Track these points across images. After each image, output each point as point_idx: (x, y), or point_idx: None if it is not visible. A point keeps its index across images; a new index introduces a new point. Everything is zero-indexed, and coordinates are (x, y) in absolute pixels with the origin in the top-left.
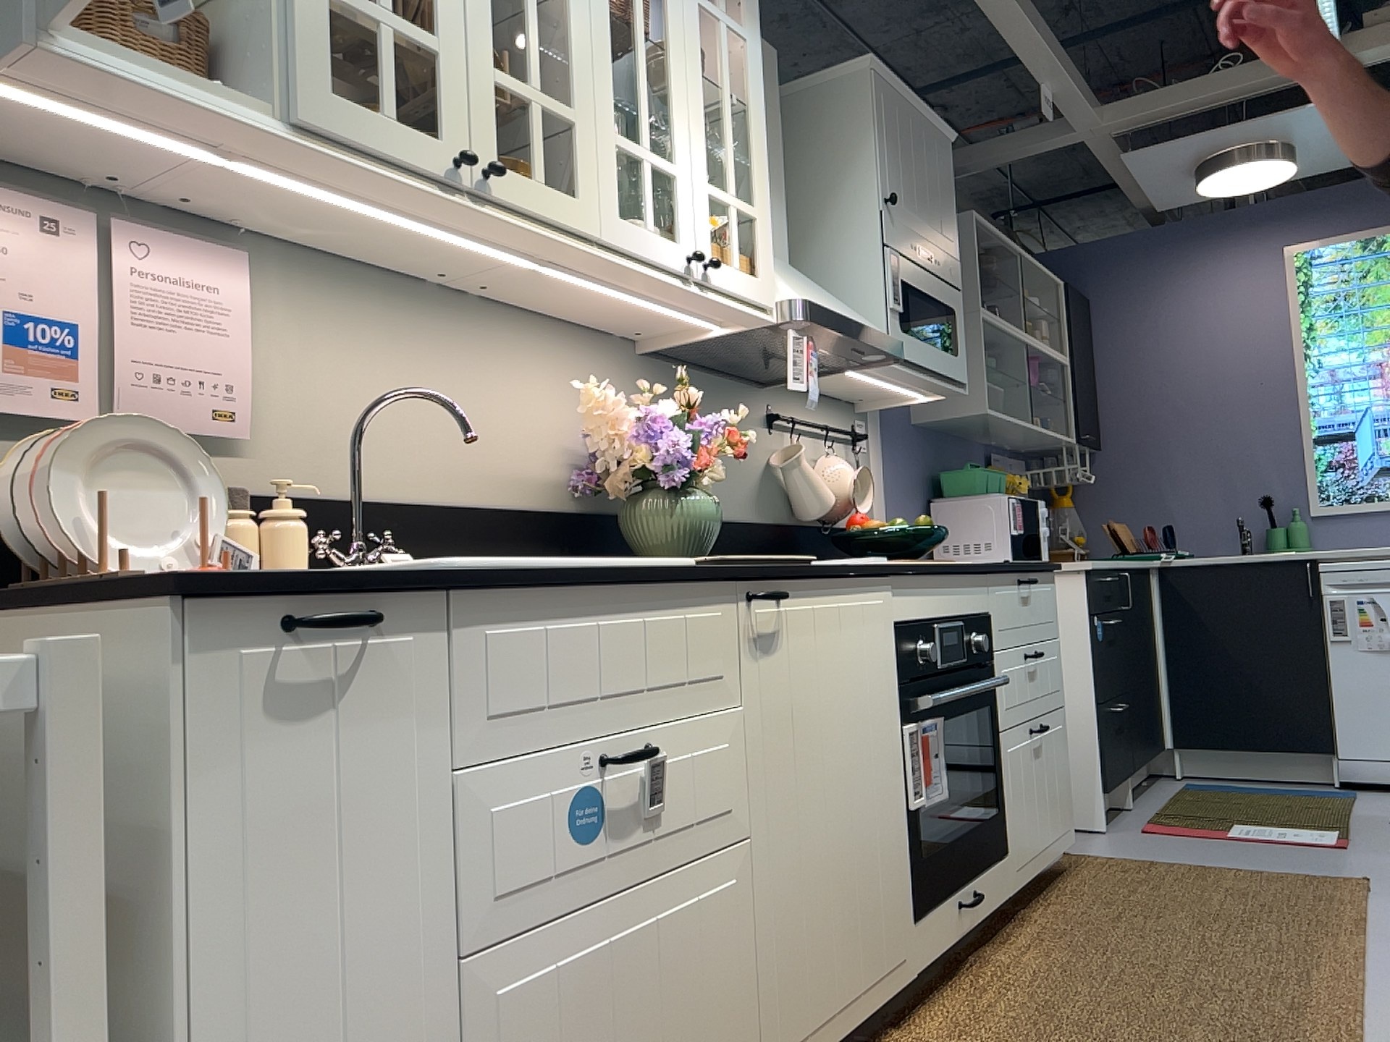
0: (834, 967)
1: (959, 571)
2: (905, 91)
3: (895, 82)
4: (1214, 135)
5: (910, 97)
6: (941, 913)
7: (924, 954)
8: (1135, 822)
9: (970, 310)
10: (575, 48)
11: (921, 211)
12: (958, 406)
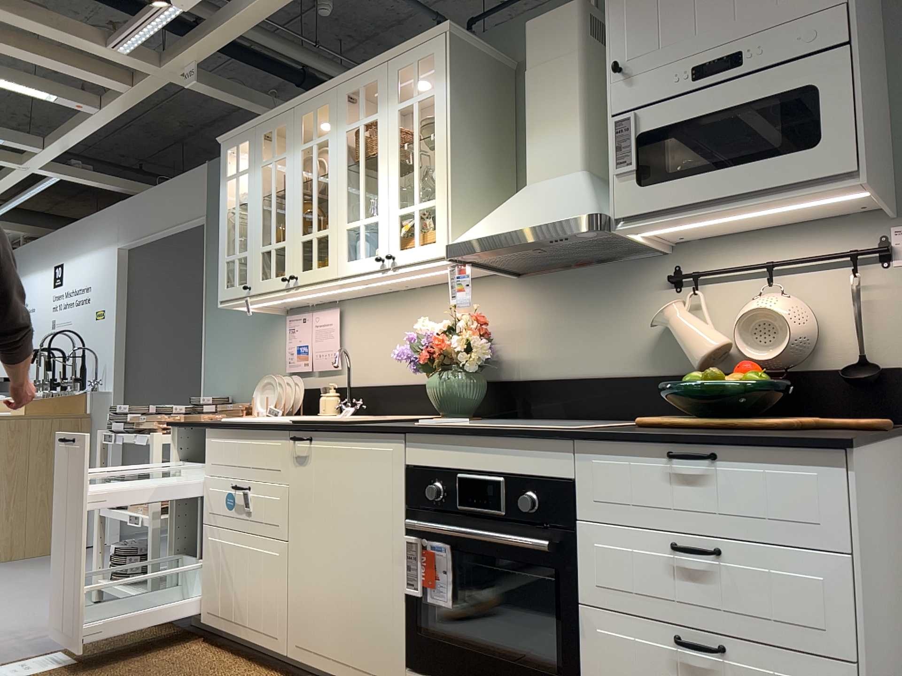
0: (330, 635)
1: (492, 435)
2: None
3: None
4: None
5: None
6: None
7: None
8: None
9: None
10: (329, 200)
11: (700, 25)
12: None
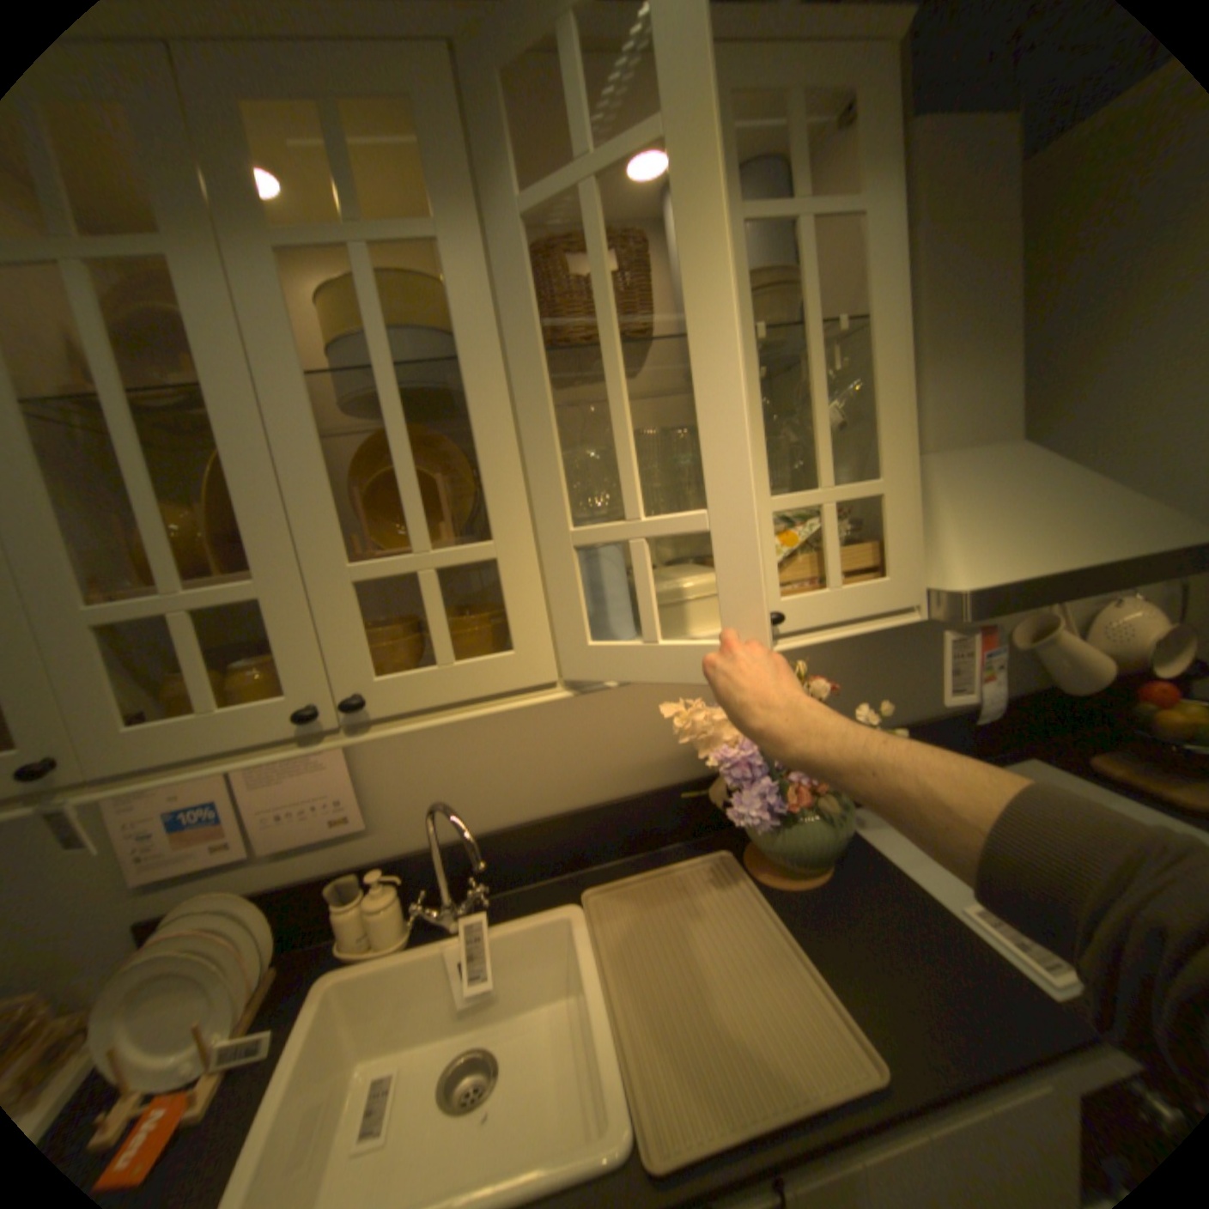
0: None
1: None
2: None
3: None
4: None
5: None
6: None
7: None
8: None
9: None
10: (485, 452)
11: None
12: None
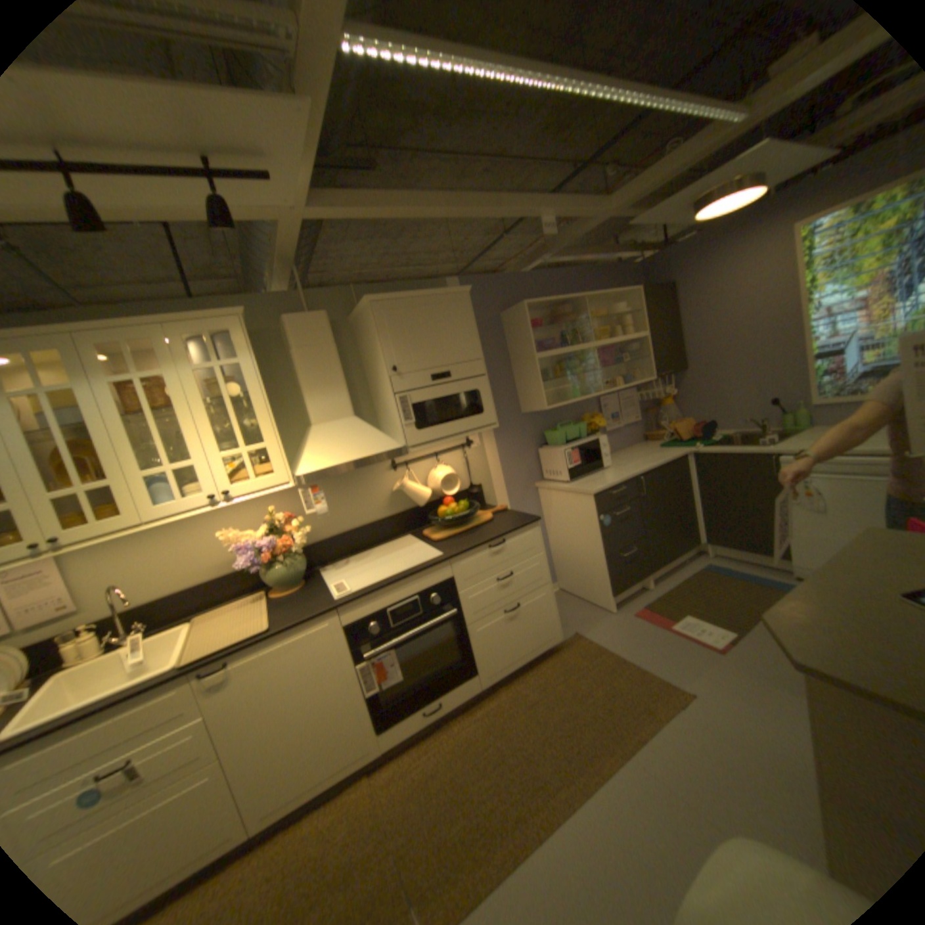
0: (300, 778)
1: (407, 578)
2: (405, 295)
3: (393, 296)
4: (679, 195)
5: (411, 295)
6: (403, 724)
7: (387, 746)
8: (639, 607)
9: (531, 355)
10: (100, 452)
11: (431, 355)
12: (534, 406)
